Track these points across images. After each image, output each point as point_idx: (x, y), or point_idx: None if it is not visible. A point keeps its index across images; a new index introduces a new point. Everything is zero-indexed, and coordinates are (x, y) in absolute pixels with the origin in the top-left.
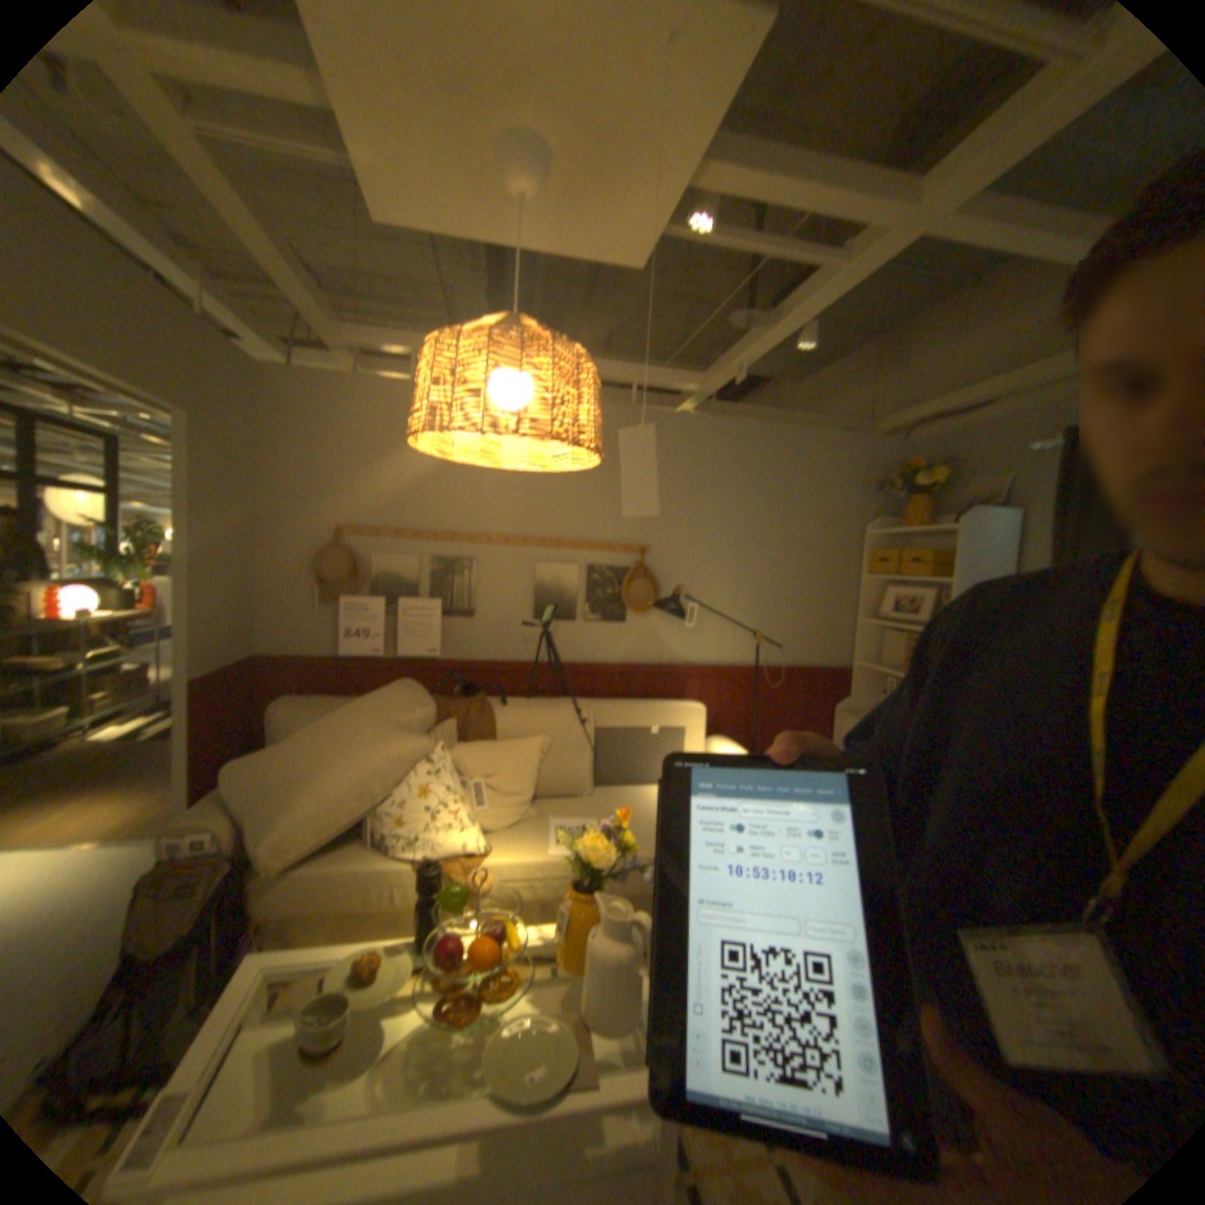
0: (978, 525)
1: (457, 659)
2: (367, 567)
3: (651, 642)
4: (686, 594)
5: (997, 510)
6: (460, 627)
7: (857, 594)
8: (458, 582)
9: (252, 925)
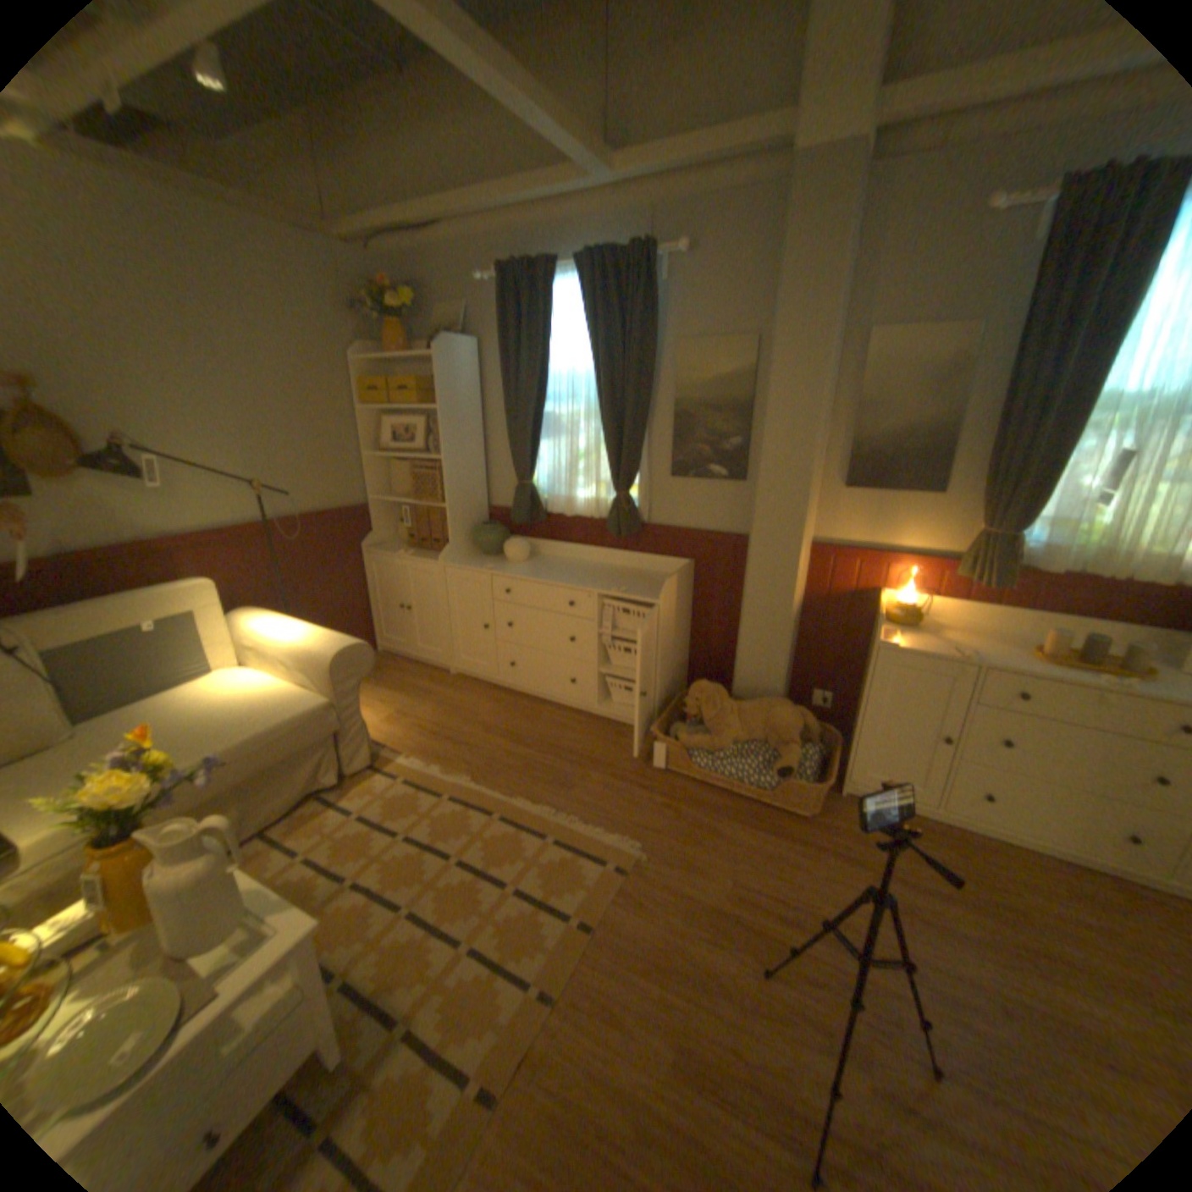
0: (447, 354)
1: None
2: None
3: (96, 517)
4: (133, 444)
5: (459, 339)
6: None
7: (355, 427)
8: None
9: None
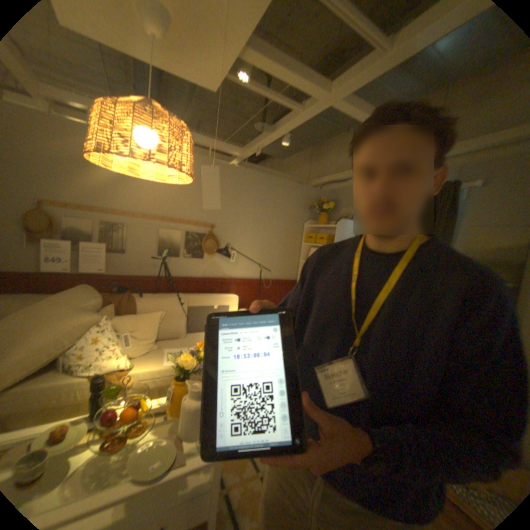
0: (342, 227)
1: (114, 276)
2: (58, 225)
3: (214, 268)
4: (231, 248)
5: (349, 221)
6: (116, 259)
7: (299, 251)
8: (115, 236)
9: None
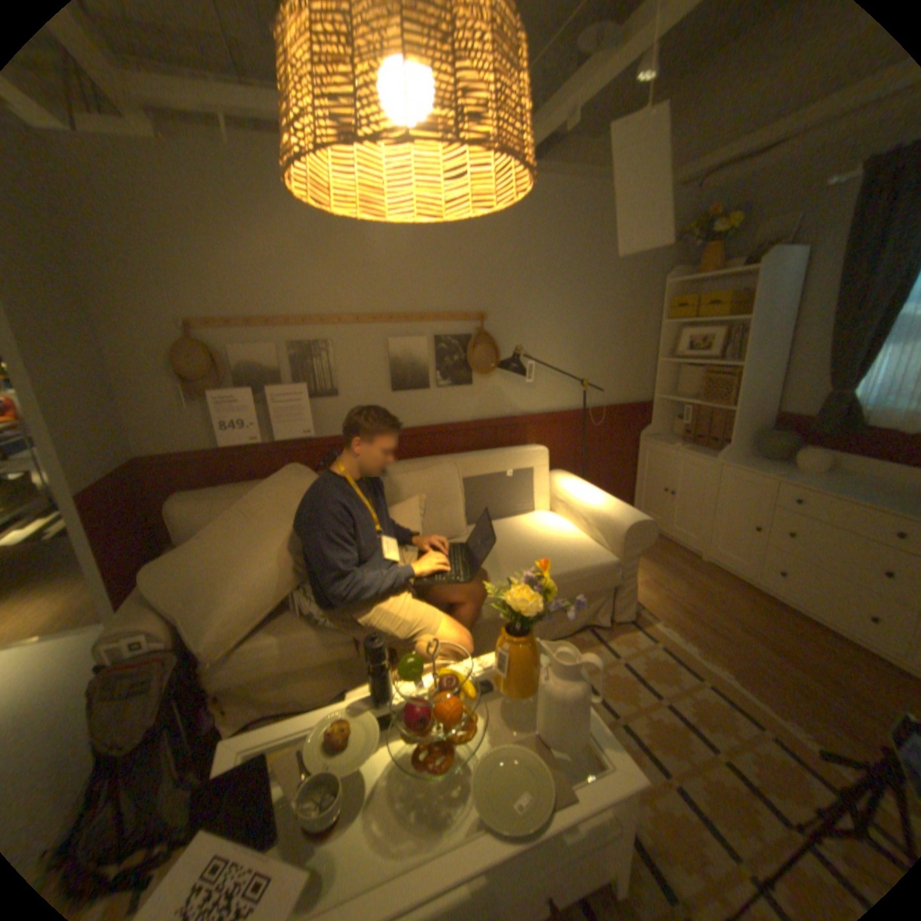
0: (774, 266)
1: (330, 439)
2: (224, 363)
3: (494, 401)
4: (521, 355)
5: (789, 249)
6: (326, 409)
7: (656, 339)
8: (317, 367)
9: (207, 699)
